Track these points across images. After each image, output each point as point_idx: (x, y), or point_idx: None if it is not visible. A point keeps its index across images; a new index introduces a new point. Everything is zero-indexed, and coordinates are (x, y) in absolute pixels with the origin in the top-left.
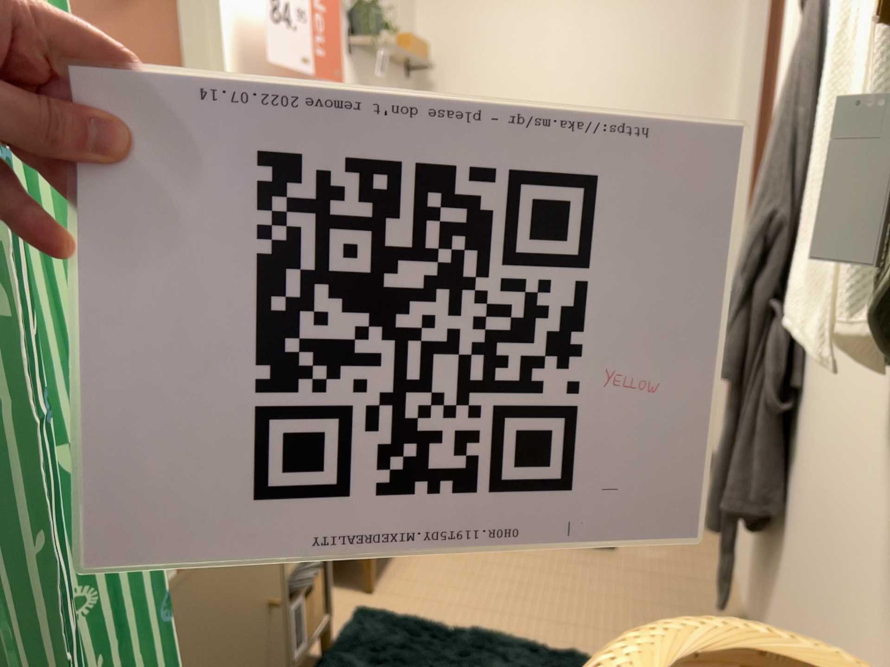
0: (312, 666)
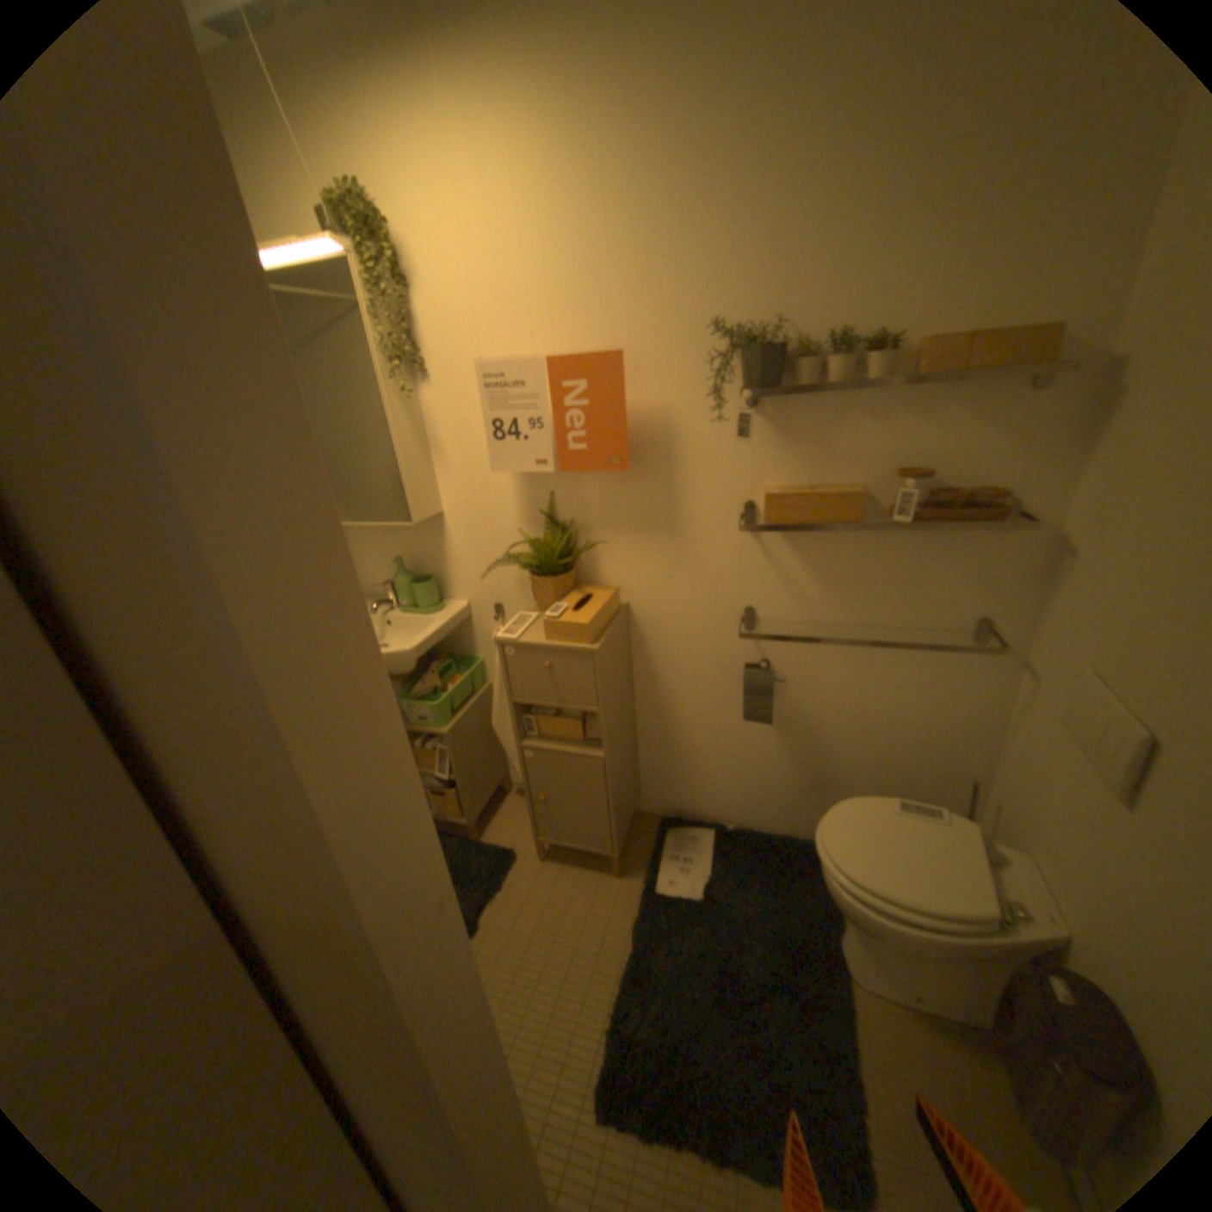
0: (465, 837)
